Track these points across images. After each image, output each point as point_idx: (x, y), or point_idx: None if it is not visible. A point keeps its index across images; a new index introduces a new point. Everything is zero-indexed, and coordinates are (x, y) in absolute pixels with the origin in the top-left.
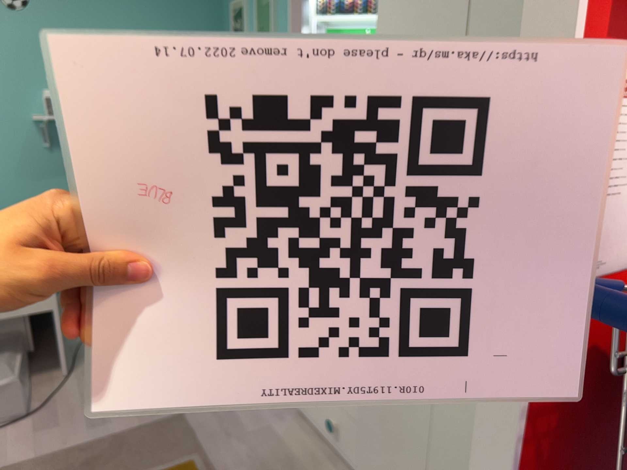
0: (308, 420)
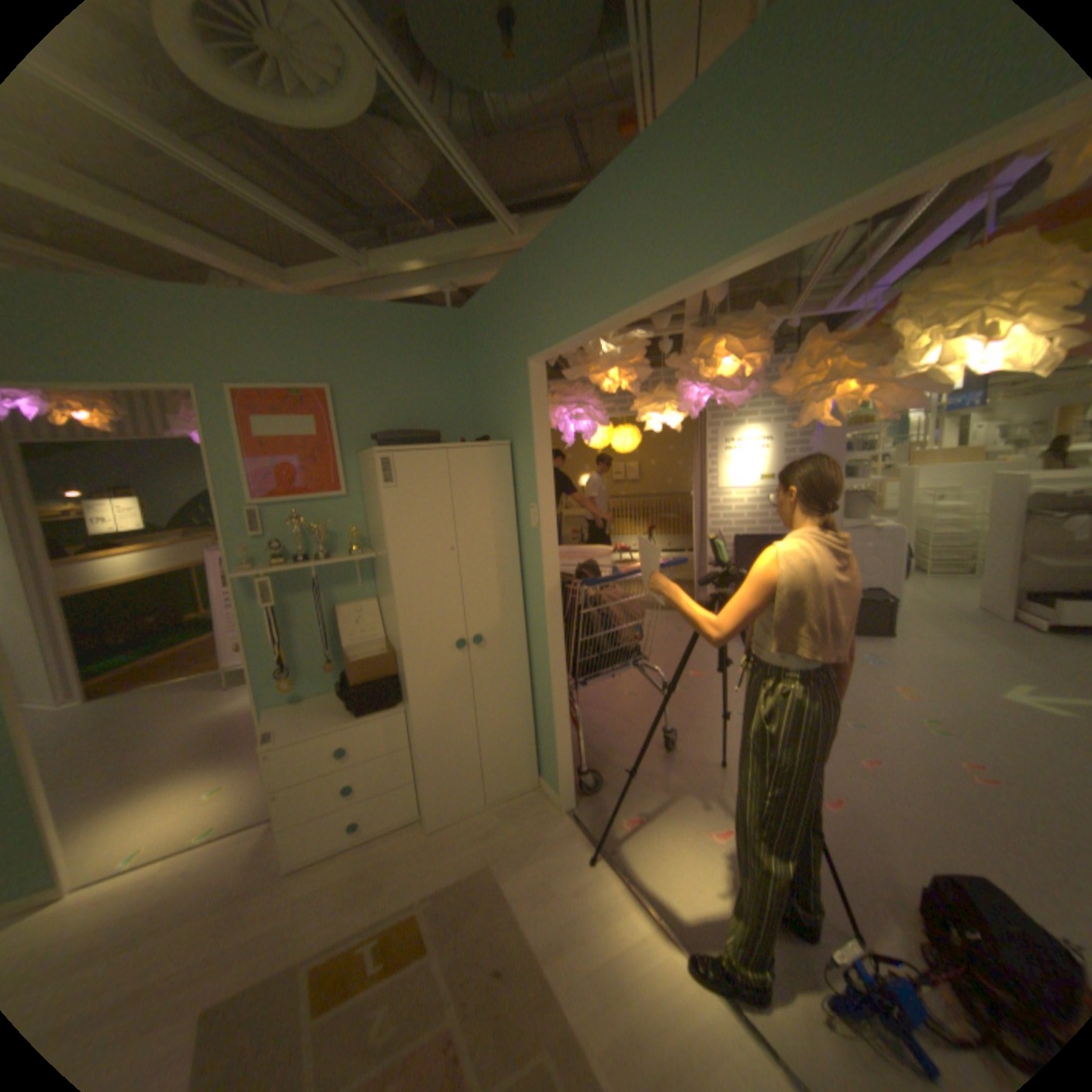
0: (304, 867)
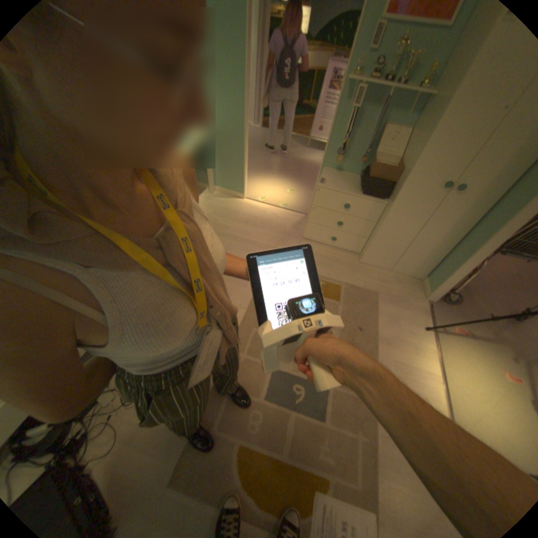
0: (310, 240)
